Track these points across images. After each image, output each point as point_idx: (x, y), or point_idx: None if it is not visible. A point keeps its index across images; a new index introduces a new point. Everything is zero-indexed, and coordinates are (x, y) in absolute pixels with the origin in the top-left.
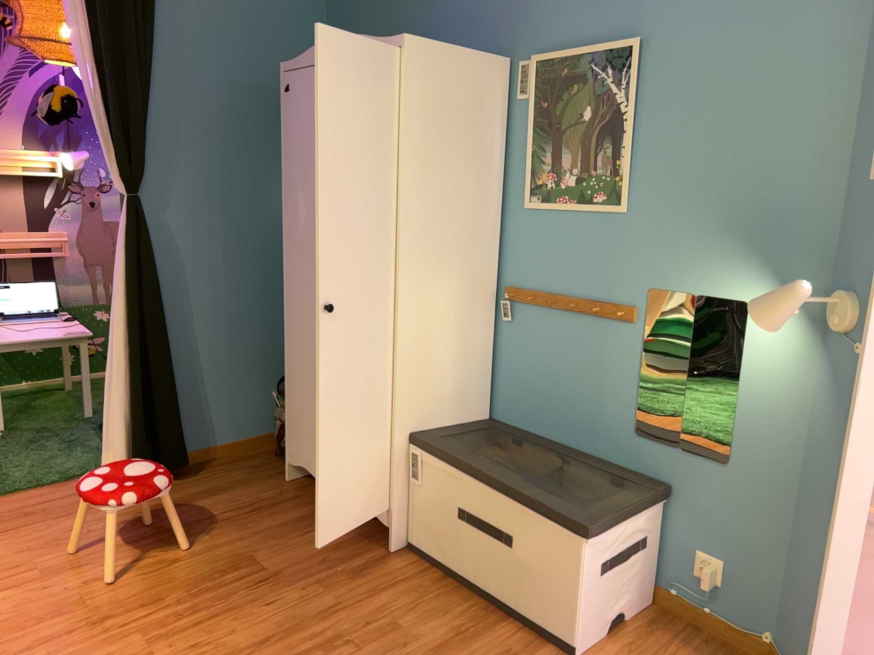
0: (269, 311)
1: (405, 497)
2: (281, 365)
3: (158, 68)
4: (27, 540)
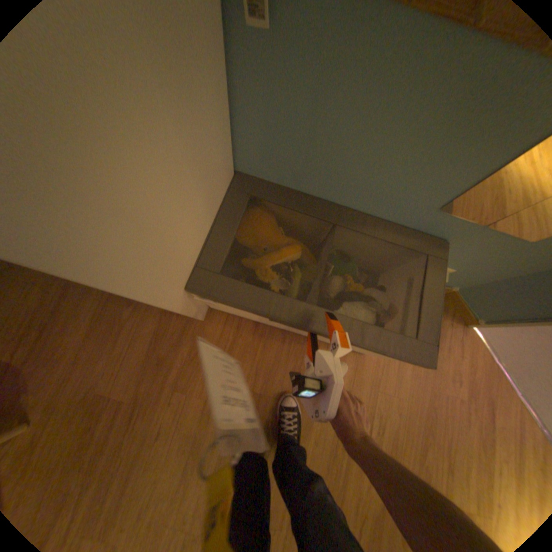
0: None
1: (201, 302)
2: None
3: None
4: None
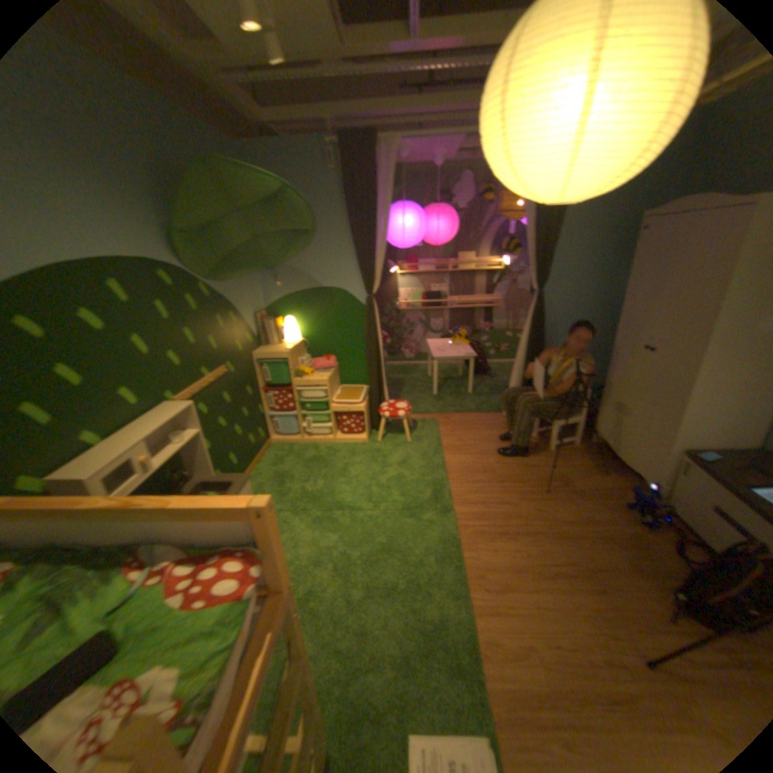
0: (600, 350)
1: (672, 481)
2: (602, 380)
3: (564, 222)
4: (474, 436)
